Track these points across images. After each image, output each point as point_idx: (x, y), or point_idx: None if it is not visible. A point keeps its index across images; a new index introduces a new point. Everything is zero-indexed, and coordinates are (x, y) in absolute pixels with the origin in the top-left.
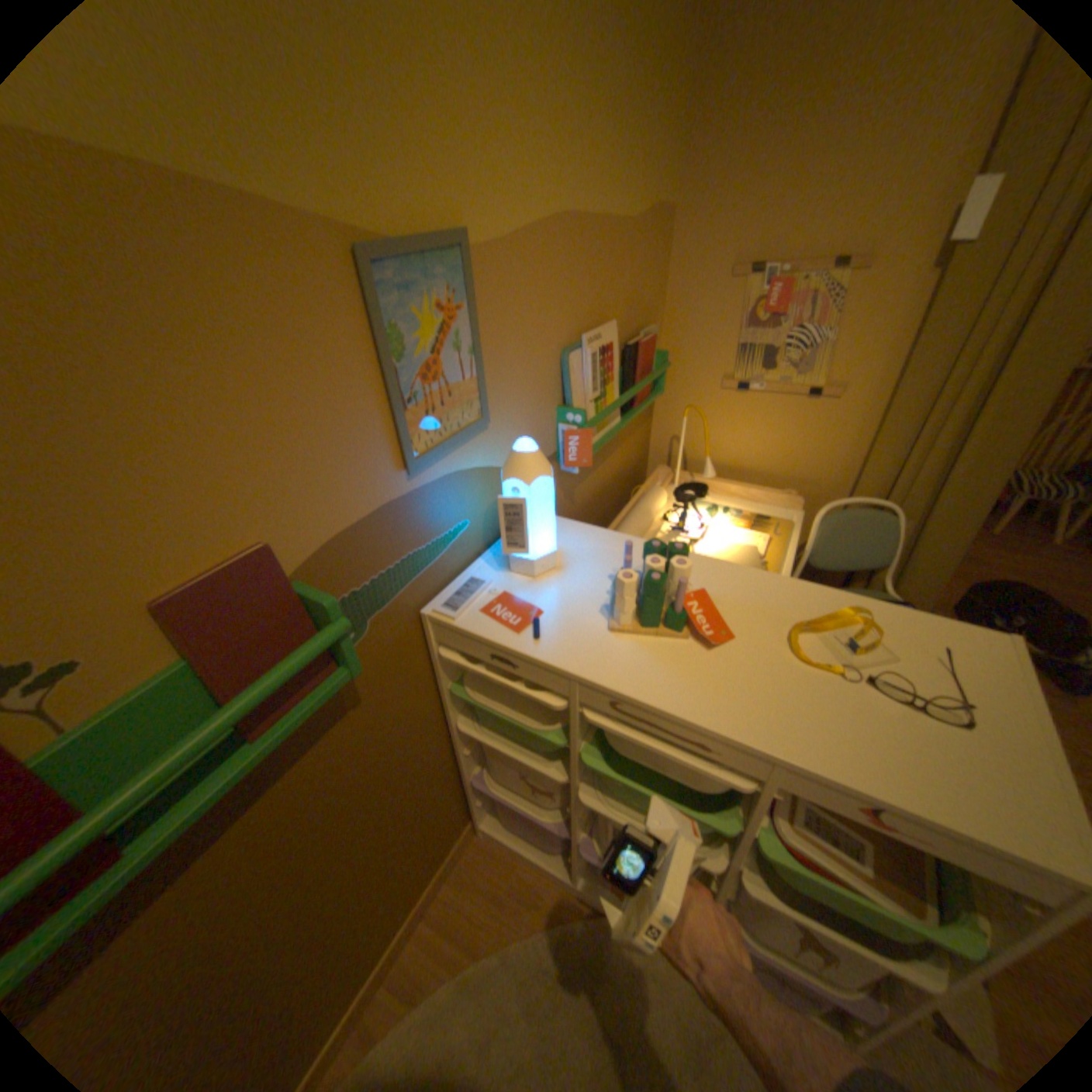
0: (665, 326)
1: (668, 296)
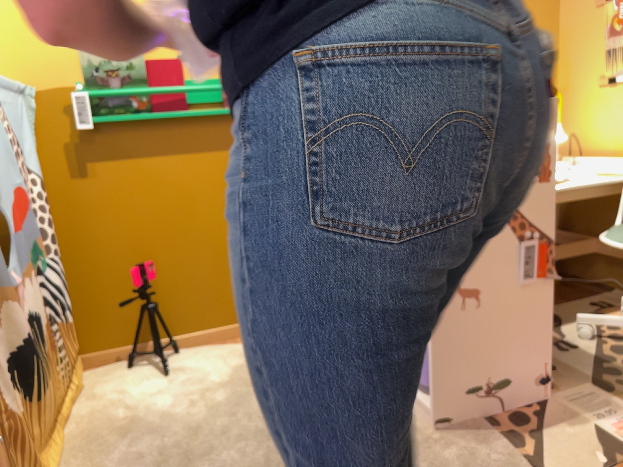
0: (560, 52)
1: (560, 32)
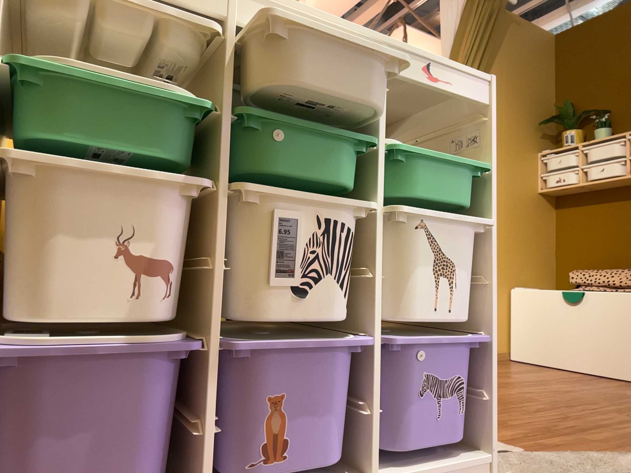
0: None
1: None
